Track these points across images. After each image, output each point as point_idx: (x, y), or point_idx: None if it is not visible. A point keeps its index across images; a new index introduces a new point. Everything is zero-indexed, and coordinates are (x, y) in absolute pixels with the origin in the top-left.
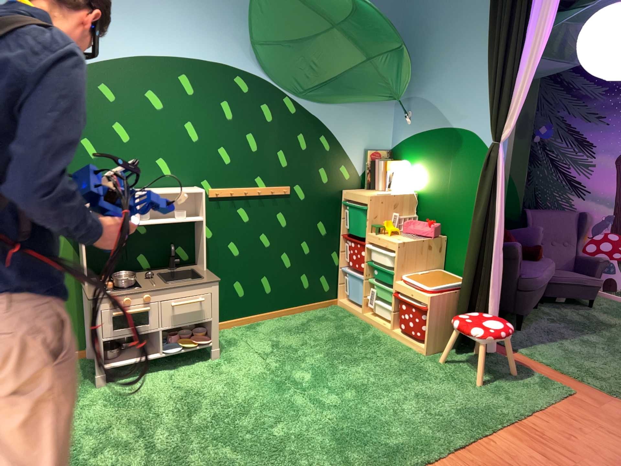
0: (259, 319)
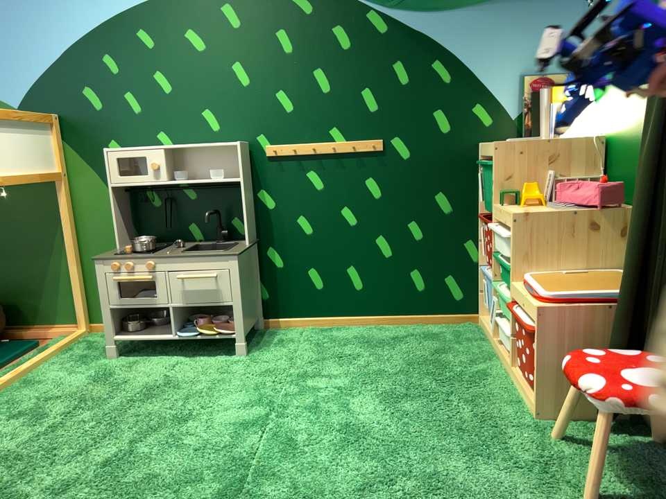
0: (342, 325)
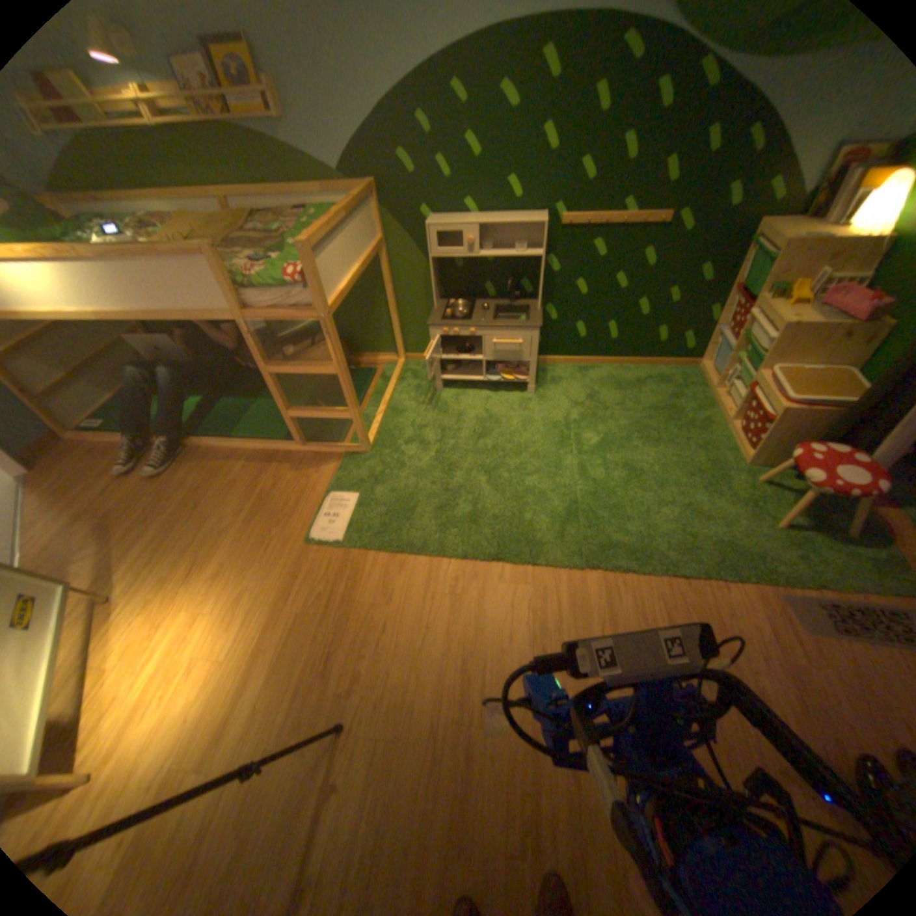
0: (596, 364)
